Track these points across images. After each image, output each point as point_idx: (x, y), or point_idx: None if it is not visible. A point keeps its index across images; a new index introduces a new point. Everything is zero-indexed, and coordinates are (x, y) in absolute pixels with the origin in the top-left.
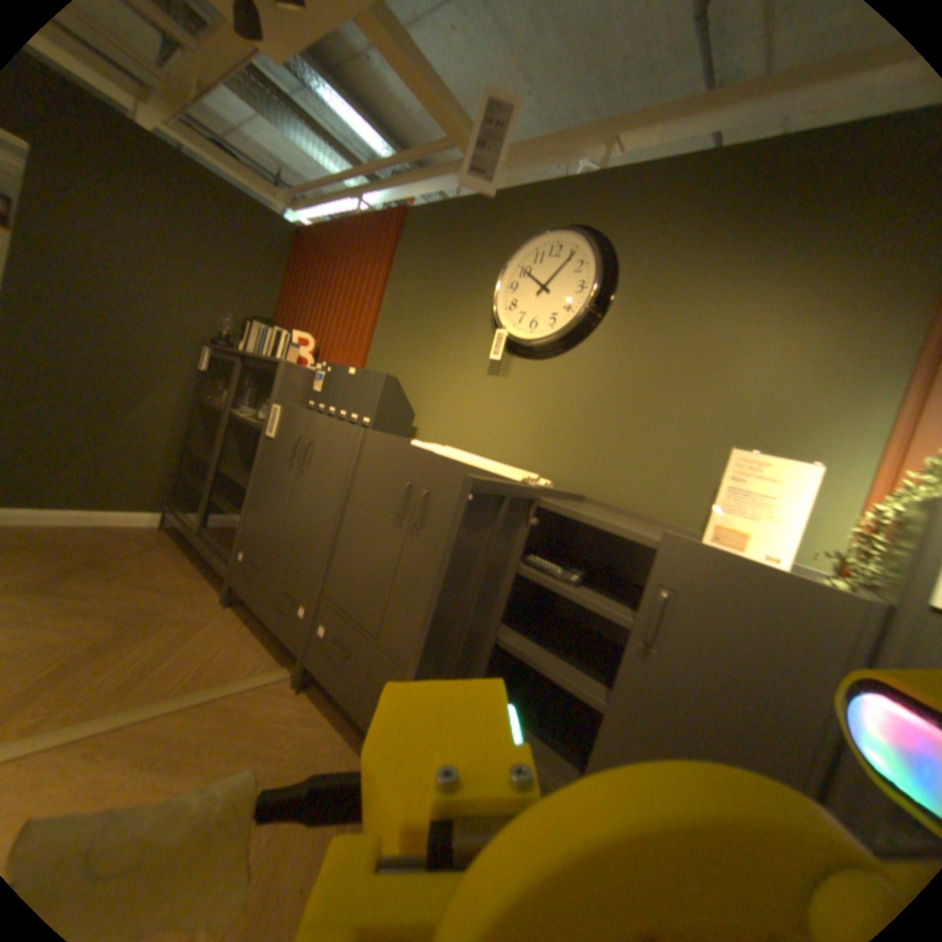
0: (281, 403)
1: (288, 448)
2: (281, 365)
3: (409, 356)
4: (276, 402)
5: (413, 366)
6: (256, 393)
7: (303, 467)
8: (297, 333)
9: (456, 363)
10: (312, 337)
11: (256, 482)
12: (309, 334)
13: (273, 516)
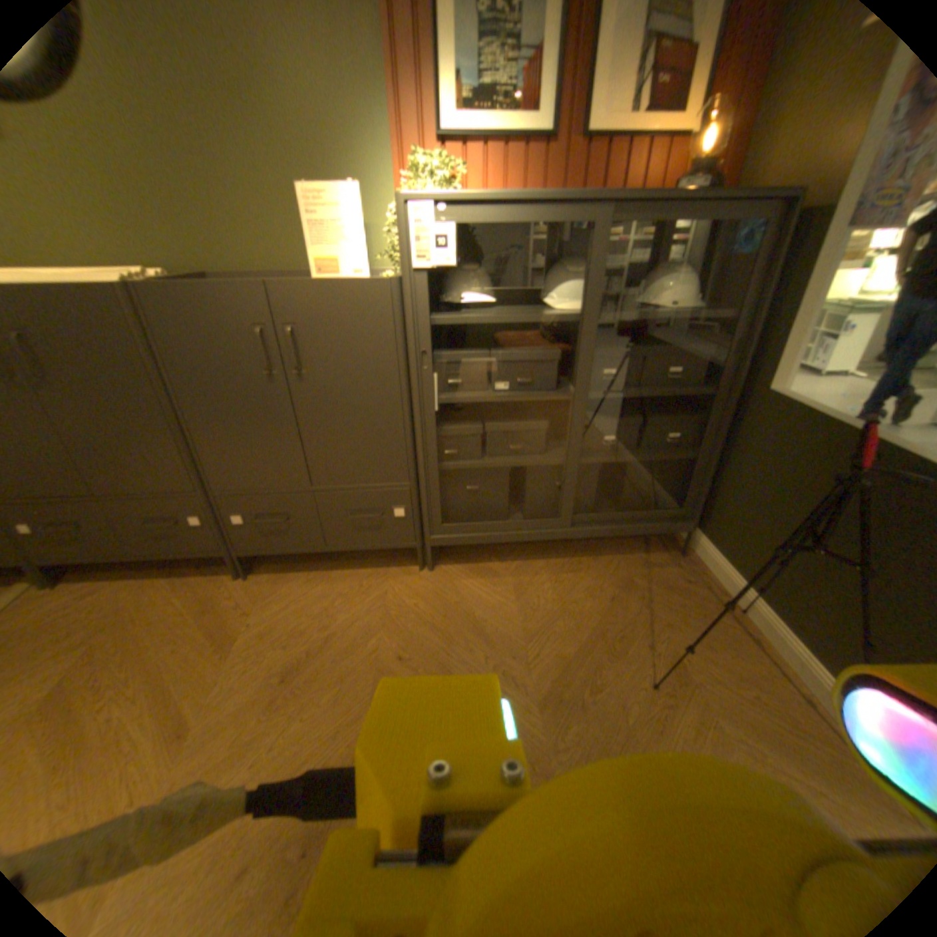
0: None
1: None
2: None
3: None
4: None
5: None
6: None
7: None
8: None
9: None
10: None
11: None
12: None
13: None
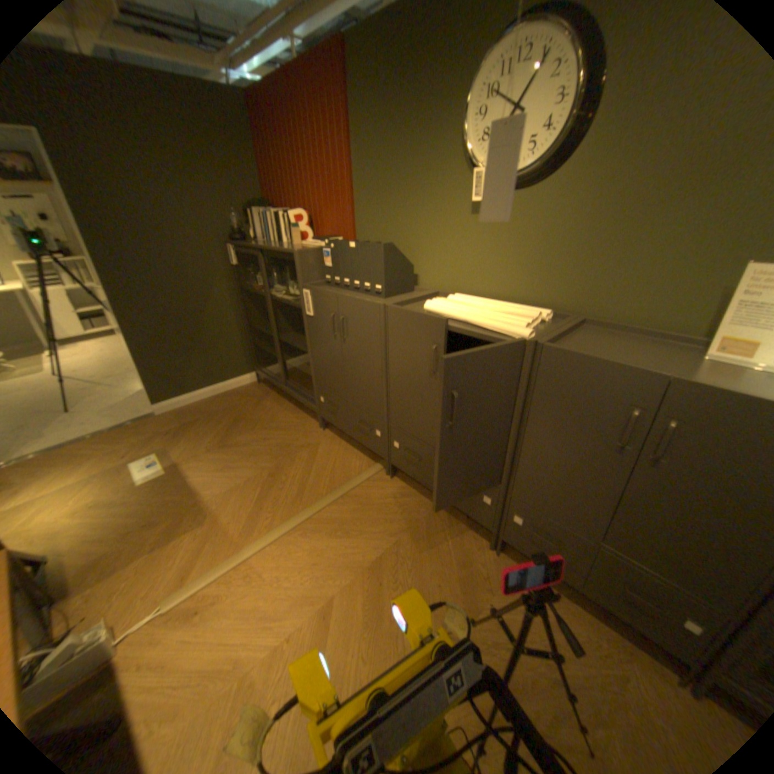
0: (308, 289)
1: (327, 324)
2: (295, 254)
3: (393, 210)
4: (304, 289)
5: (399, 219)
6: (279, 271)
7: (344, 338)
8: (290, 212)
9: (439, 209)
10: (301, 208)
11: (313, 351)
12: (298, 205)
13: (335, 374)
